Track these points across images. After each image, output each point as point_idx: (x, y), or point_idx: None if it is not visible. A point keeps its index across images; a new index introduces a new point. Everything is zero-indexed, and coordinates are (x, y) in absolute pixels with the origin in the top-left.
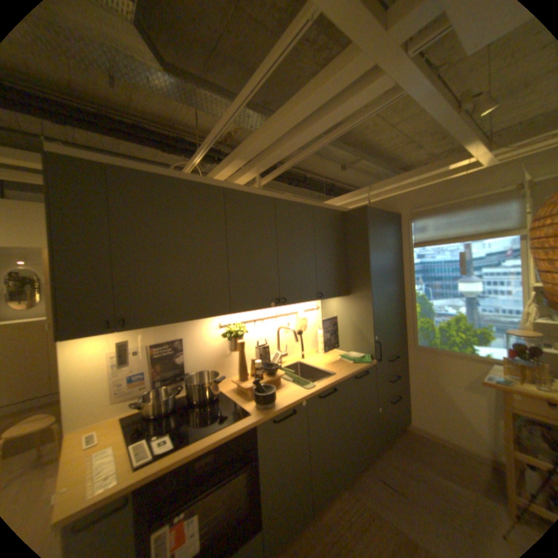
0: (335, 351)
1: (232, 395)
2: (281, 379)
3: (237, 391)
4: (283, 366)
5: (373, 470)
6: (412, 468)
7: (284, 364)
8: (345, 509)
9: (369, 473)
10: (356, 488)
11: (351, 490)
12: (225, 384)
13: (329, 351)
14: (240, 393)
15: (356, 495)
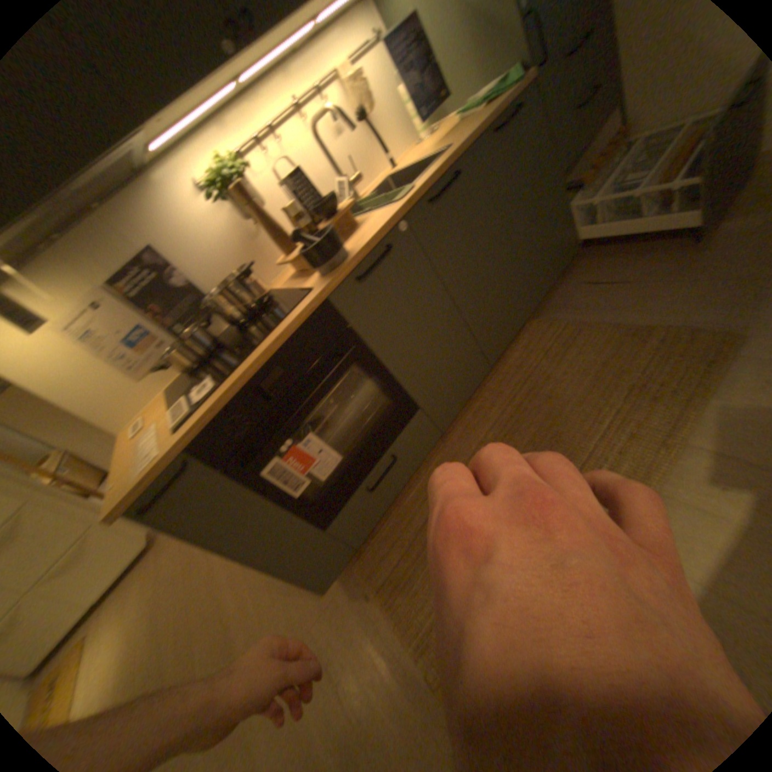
0: (453, 114)
1: (291, 281)
2: (360, 214)
3: (297, 272)
4: (363, 196)
5: (573, 276)
6: (640, 239)
7: (365, 194)
8: (536, 339)
9: (566, 282)
10: (548, 309)
11: (542, 315)
12: (282, 276)
13: (442, 122)
14: (300, 272)
15: (550, 316)
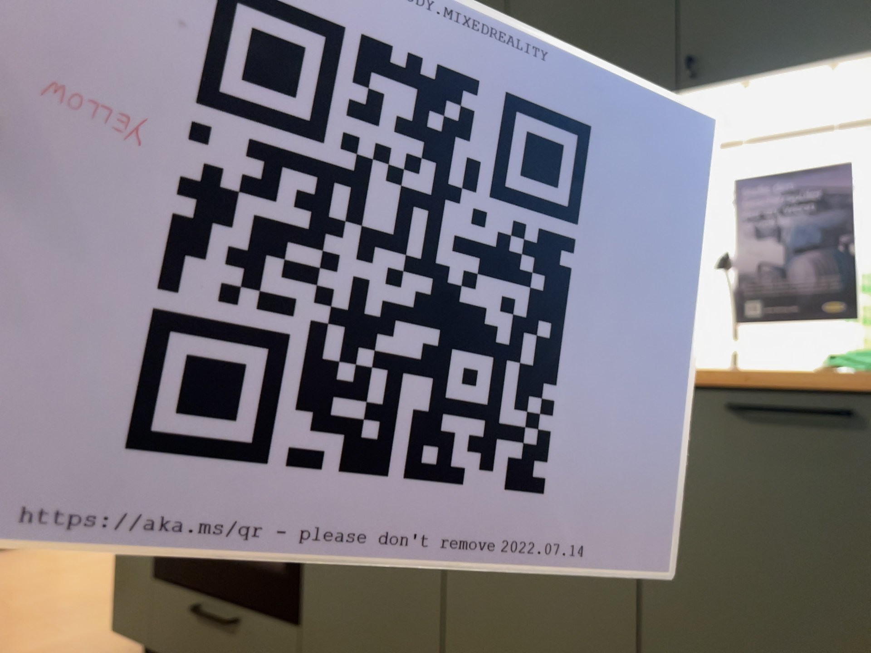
0: None
1: None
2: None
3: None
4: None
5: None
6: None
7: None
8: None
9: None
10: None
11: None
12: None
13: None
14: None
15: None
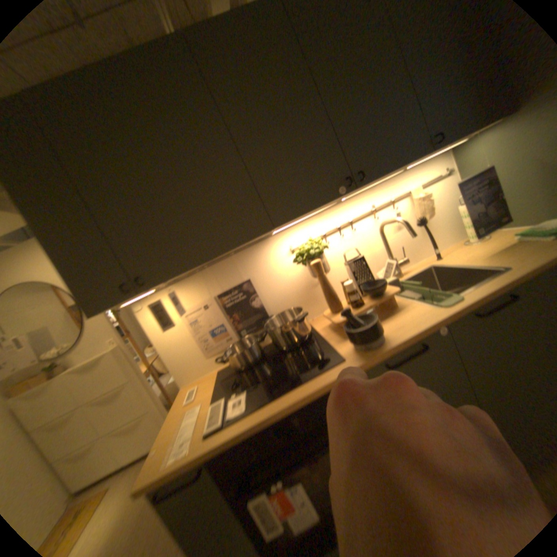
0: (508, 230)
1: (328, 331)
2: (401, 296)
3: (335, 324)
4: (406, 276)
5: None
6: None
7: (407, 274)
8: None
9: None
10: None
11: None
12: (323, 318)
13: (495, 233)
14: (338, 327)
15: None
